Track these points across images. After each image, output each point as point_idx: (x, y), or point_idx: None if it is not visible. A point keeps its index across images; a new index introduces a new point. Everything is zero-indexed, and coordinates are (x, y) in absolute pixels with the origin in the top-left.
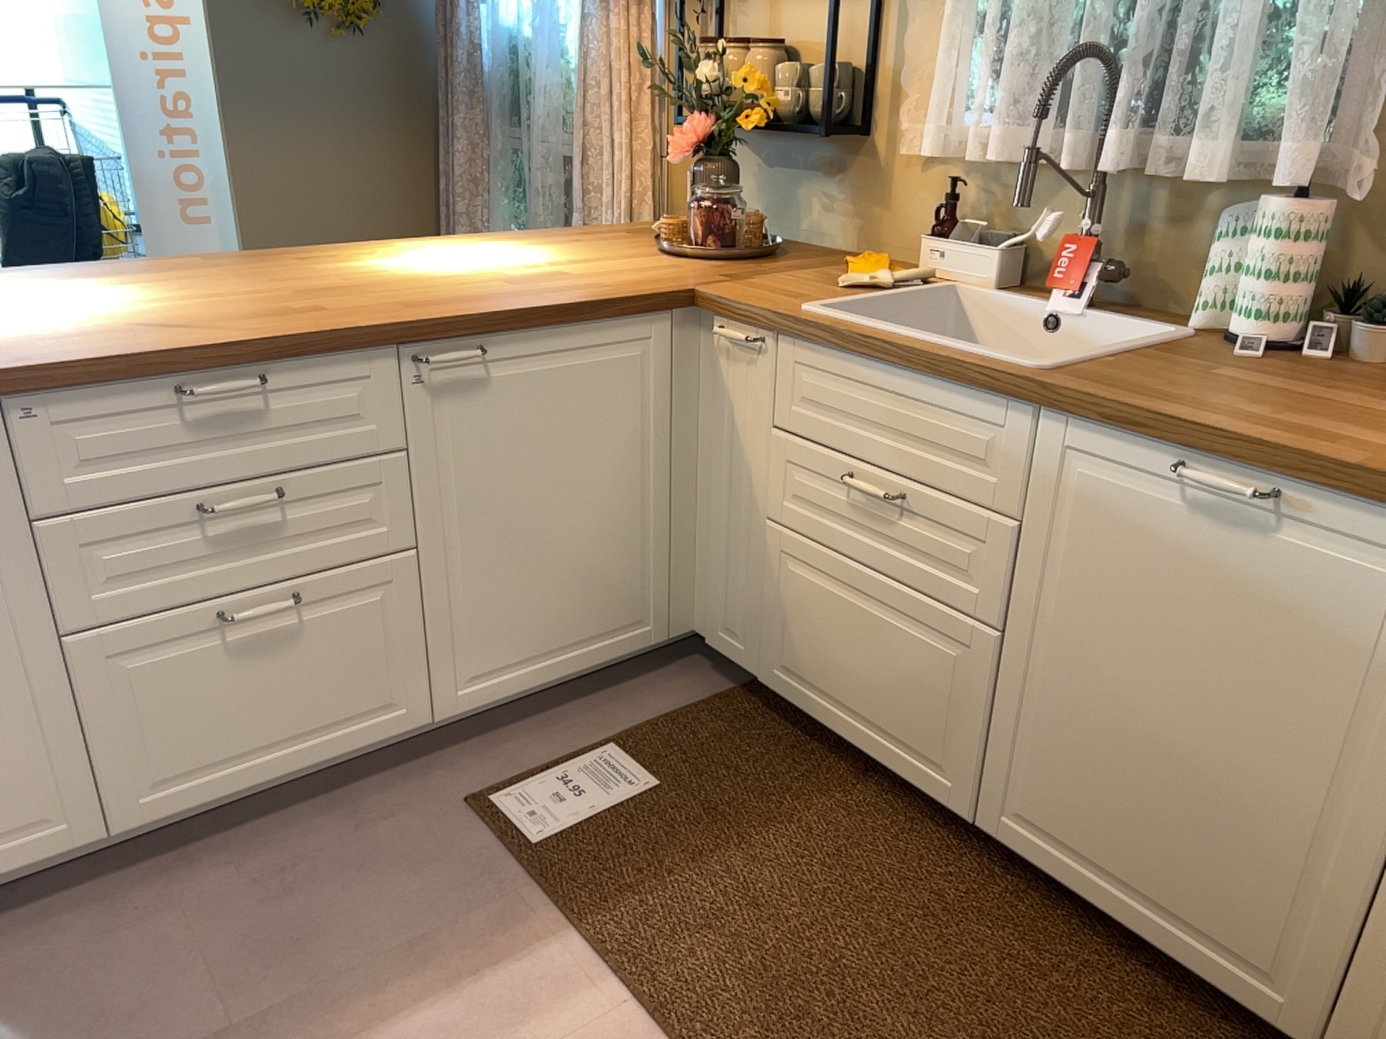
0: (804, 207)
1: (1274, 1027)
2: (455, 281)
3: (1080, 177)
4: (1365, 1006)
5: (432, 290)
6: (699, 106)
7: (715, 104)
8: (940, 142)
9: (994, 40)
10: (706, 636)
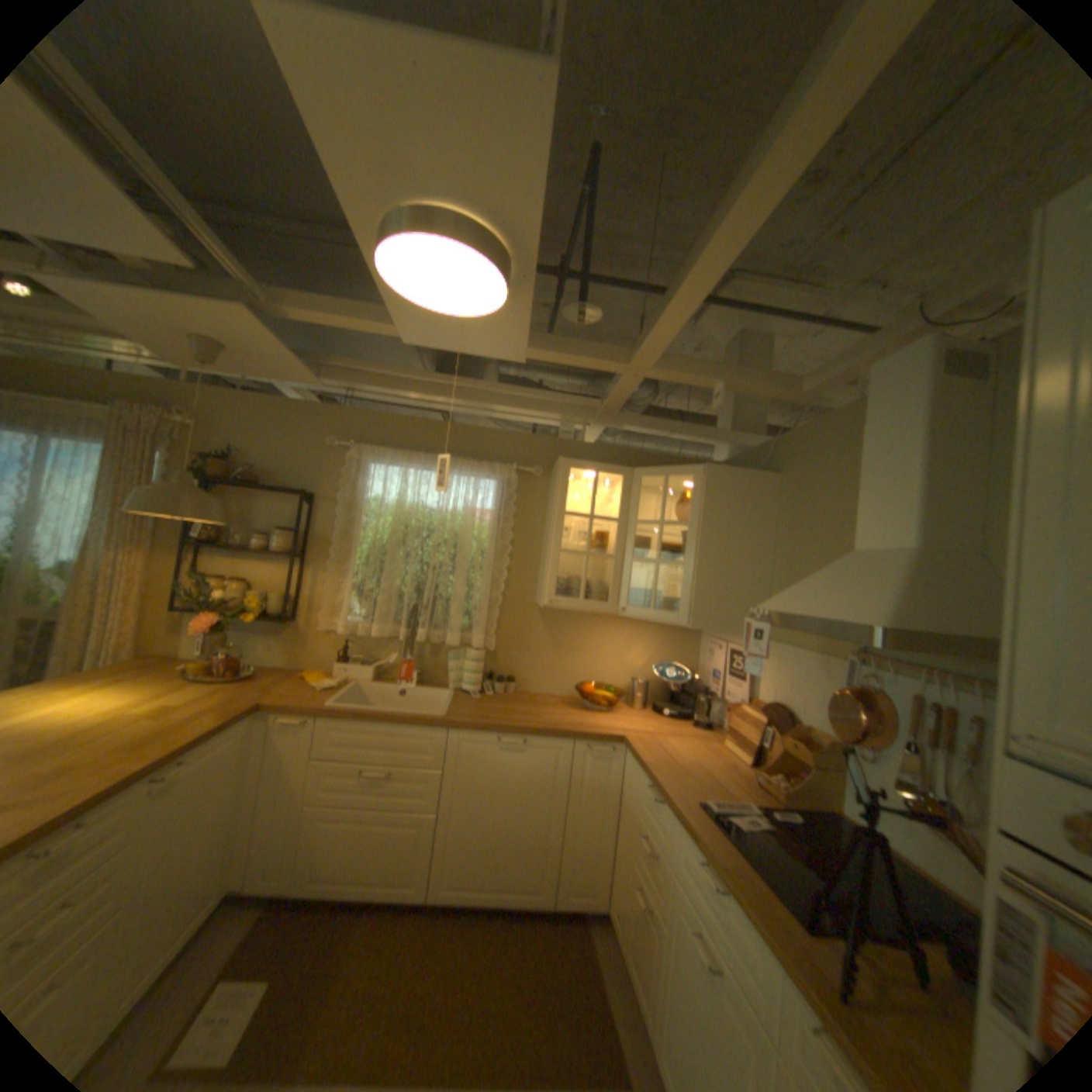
0: (253, 649)
1: (542, 911)
2: (113, 726)
3: (399, 639)
4: (565, 884)
5: (115, 736)
6: (207, 608)
7: (218, 607)
8: (347, 628)
9: (370, 595)
10: (241, 891)
